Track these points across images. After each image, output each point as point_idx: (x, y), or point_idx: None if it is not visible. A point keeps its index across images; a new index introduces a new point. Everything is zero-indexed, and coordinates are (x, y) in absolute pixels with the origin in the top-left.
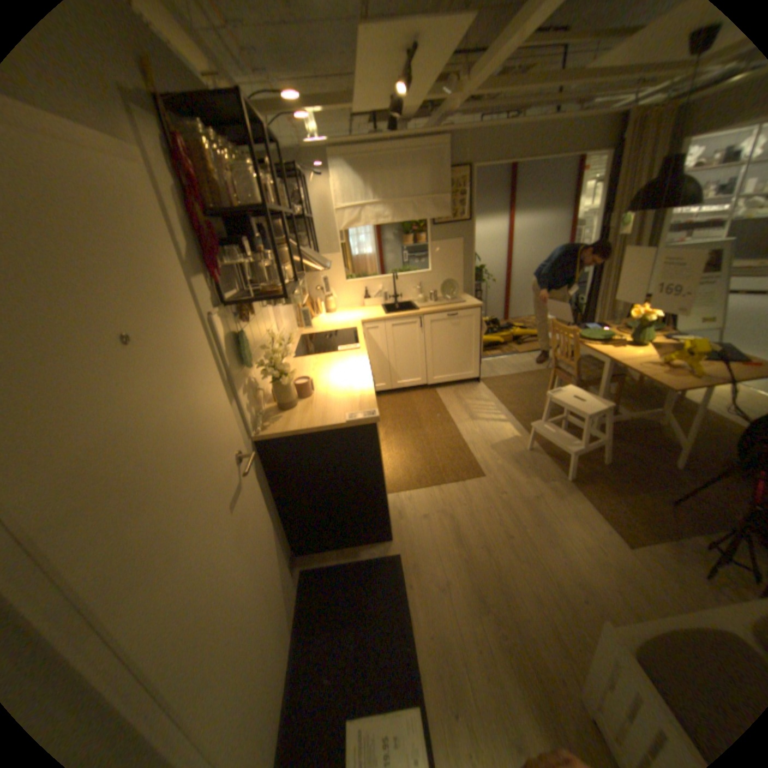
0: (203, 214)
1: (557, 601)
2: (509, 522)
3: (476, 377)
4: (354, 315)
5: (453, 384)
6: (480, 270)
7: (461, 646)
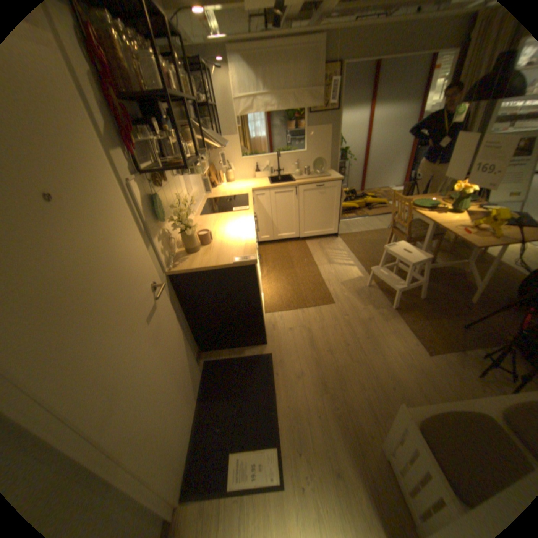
0: (118, 98)
1: (375, 388)
2: (348, 335)
3: (336, 233)
4: (248, 184)
5: (319, 238)
6: (345, 151)
7: (307, 413)
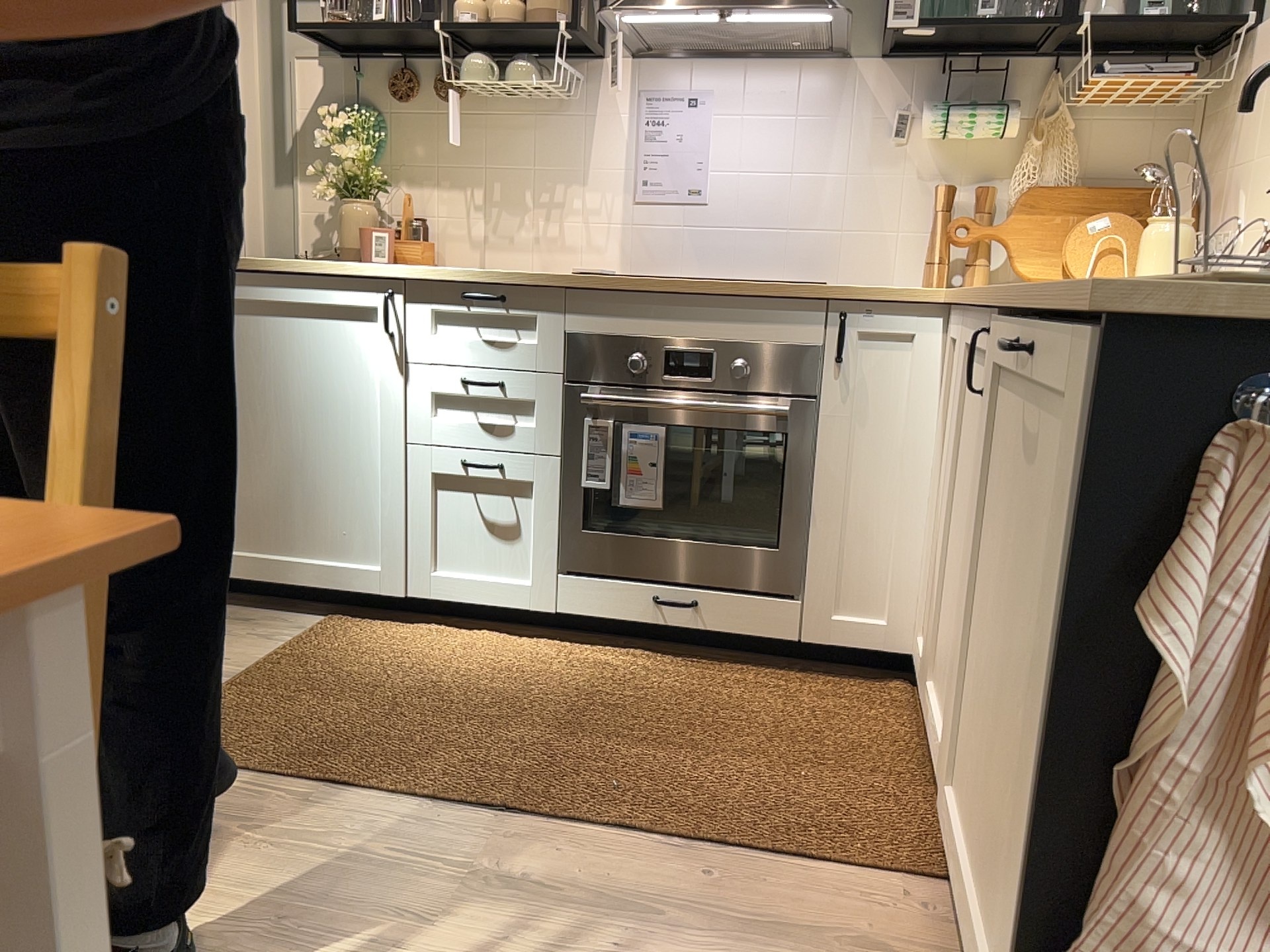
0: None
1: None
2: None
3: None
4: None
5: None
6: None
7: None
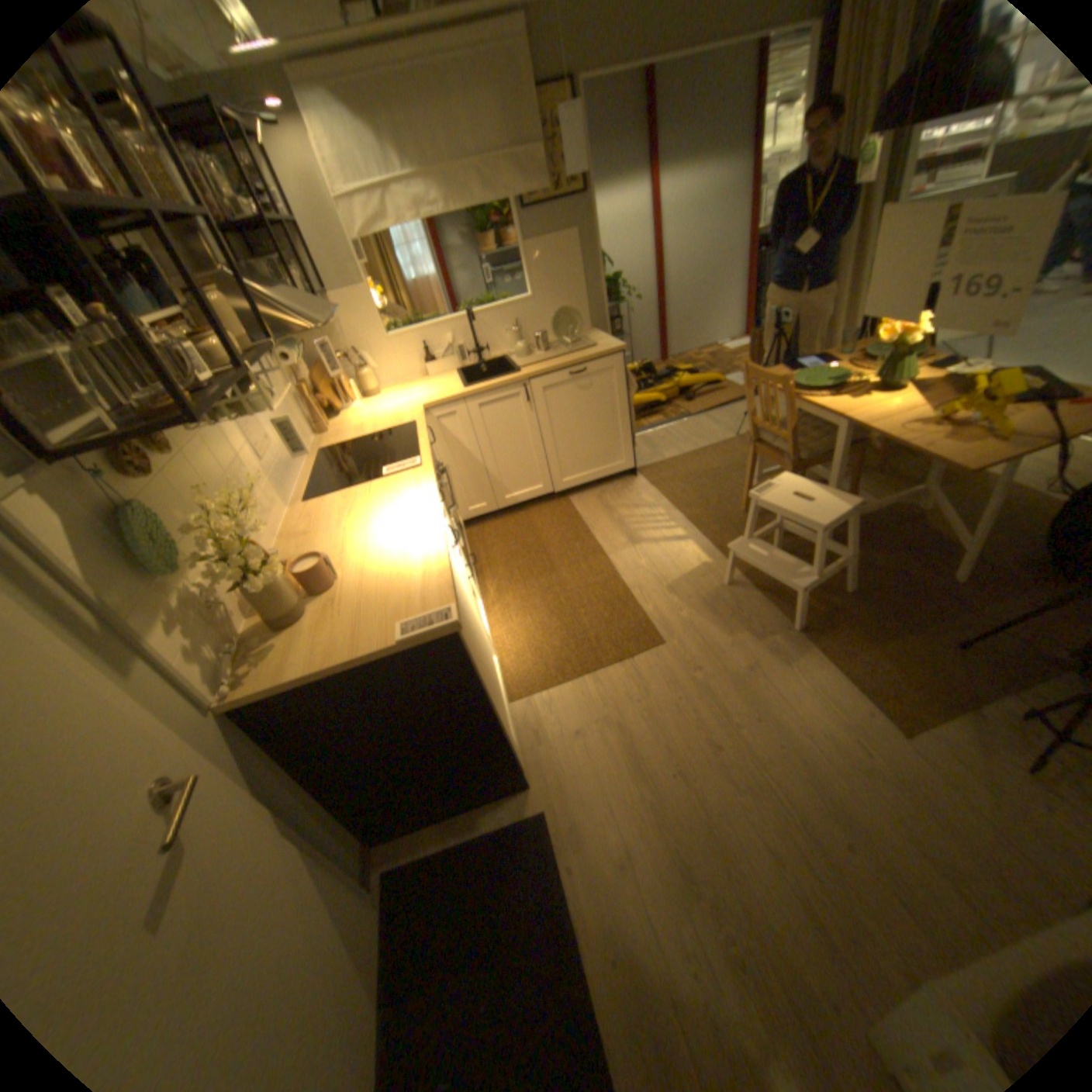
0: None
1: (806, 855)
2: (712, 722)
3: (630, 467)
4: (412, 396)
5: (596, 485)
6: (615, 283)
7: (662, 971)
